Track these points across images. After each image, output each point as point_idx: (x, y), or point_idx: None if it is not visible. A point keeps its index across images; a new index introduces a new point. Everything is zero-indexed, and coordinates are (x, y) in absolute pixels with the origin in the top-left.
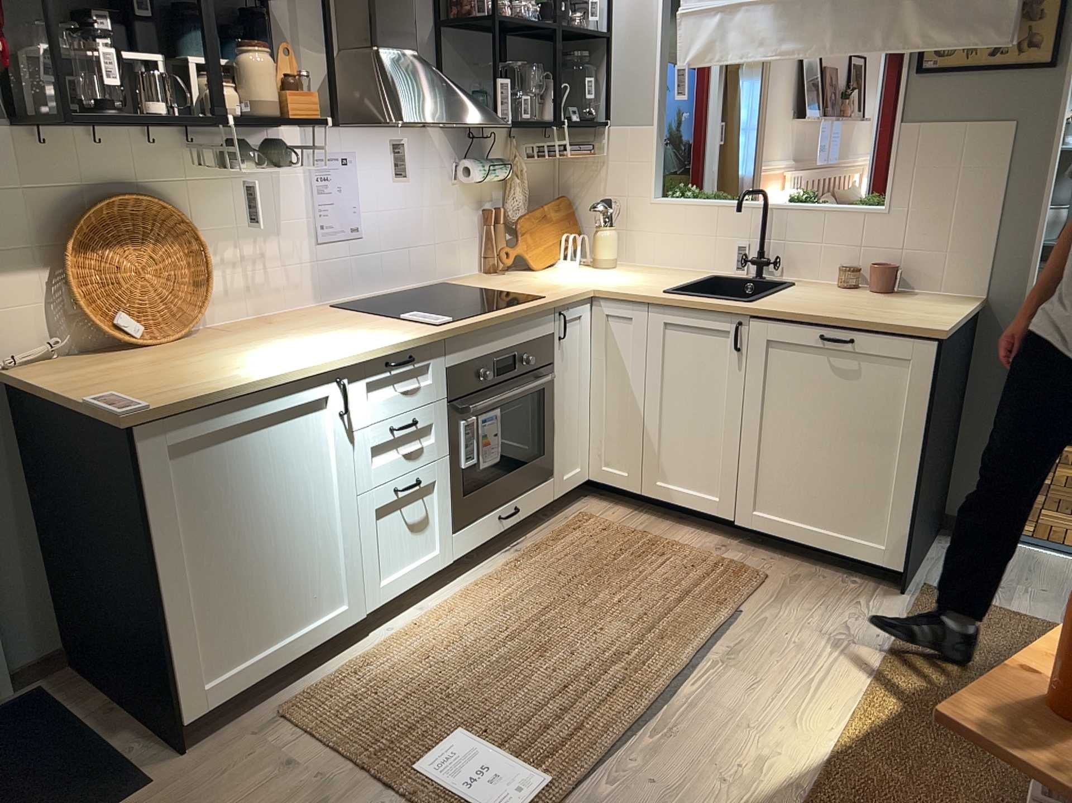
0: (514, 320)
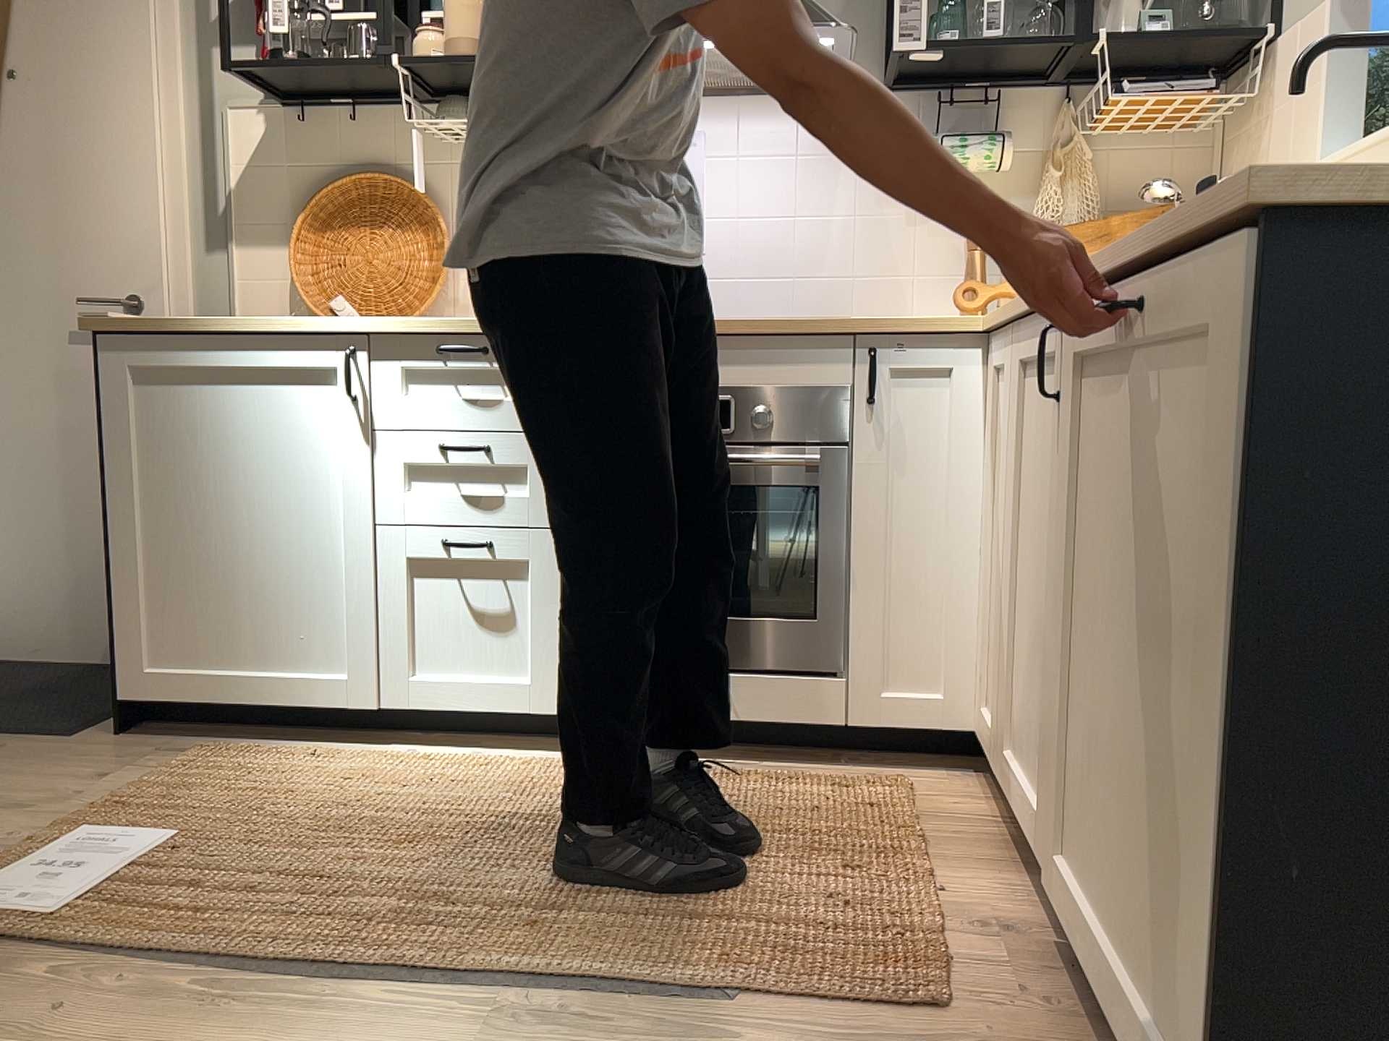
0: (728, 337)
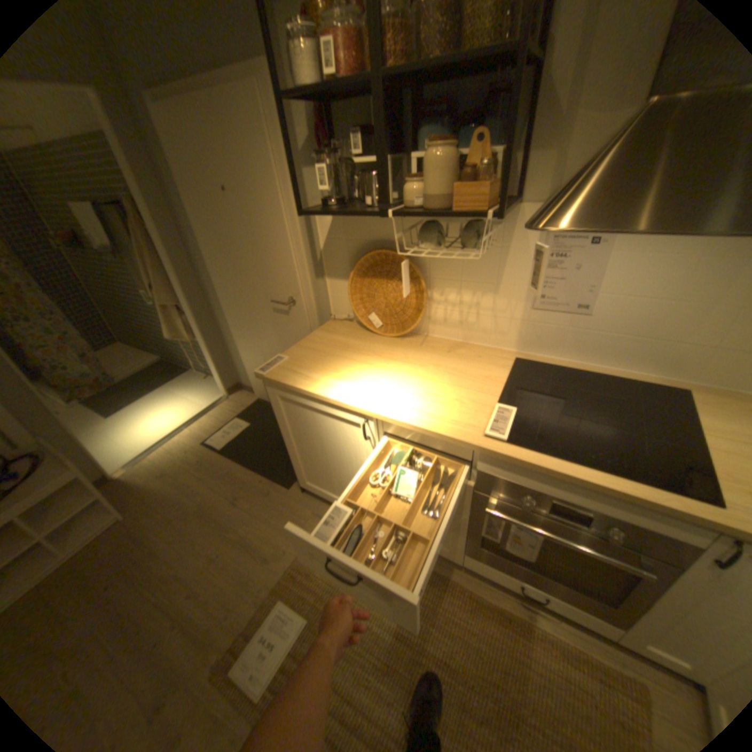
0: (603, 491)
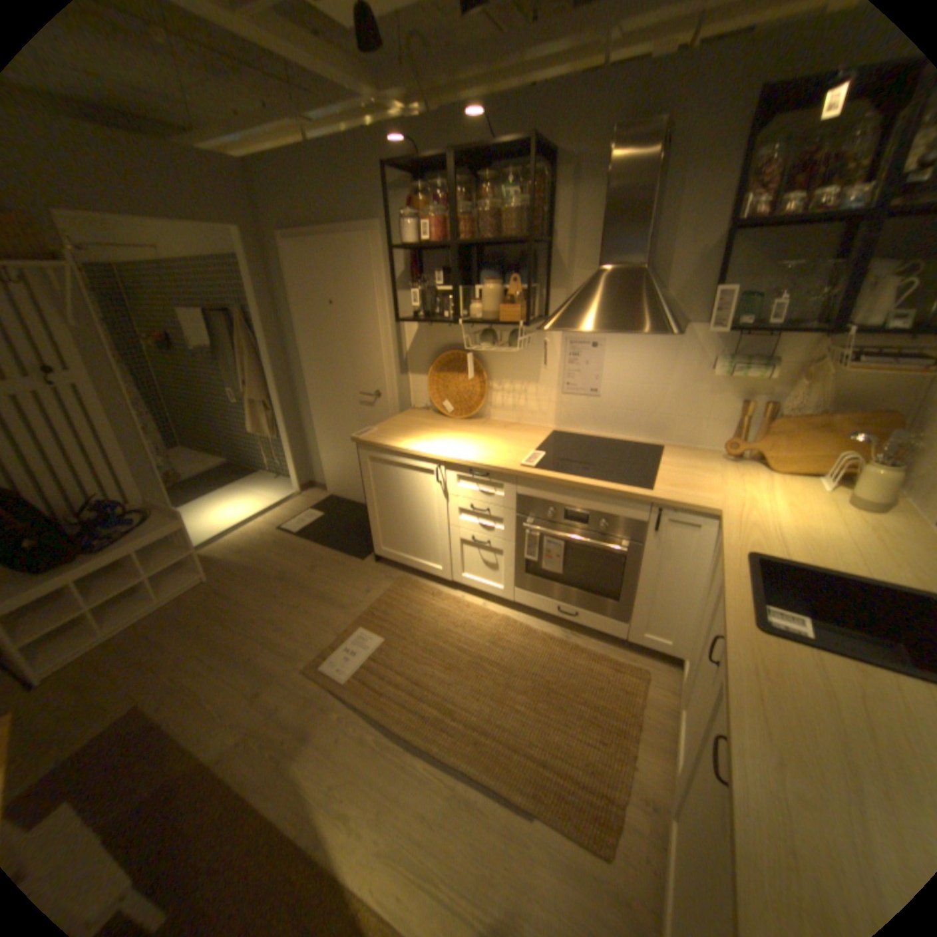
0: (589, 490)
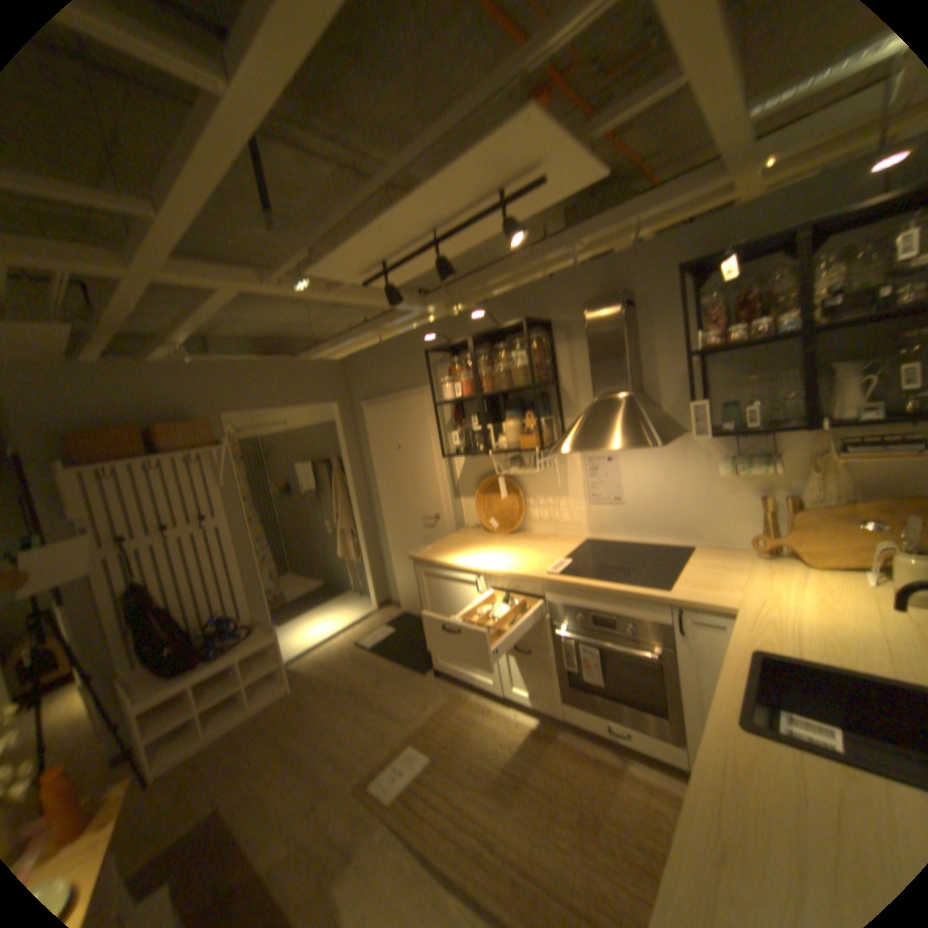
0: (609, 593)
